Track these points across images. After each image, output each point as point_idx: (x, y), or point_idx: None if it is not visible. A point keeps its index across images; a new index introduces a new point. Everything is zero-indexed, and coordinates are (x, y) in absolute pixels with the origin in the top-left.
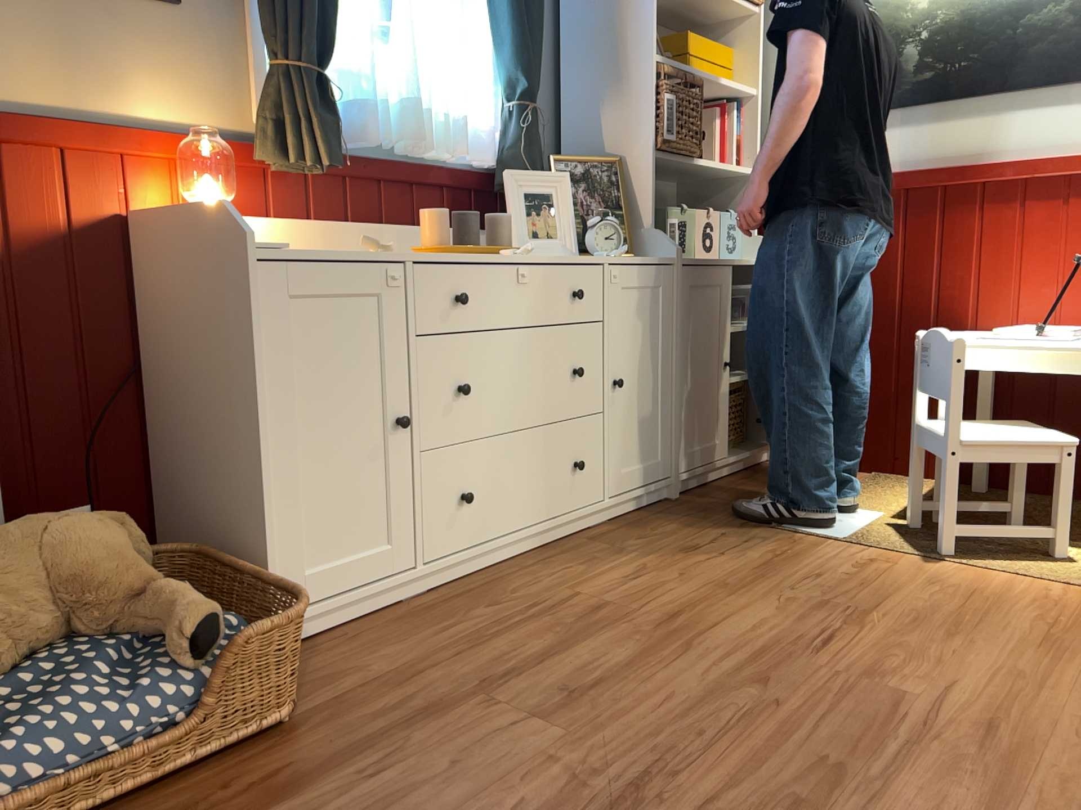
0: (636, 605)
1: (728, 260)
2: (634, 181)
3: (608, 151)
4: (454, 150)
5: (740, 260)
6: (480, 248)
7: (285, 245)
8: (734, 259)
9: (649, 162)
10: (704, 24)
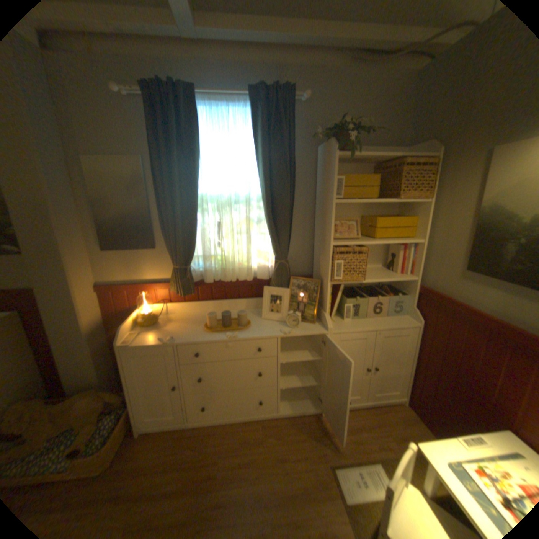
0: (219, 489)
1: (376, 327)
2: (324, 291)
3: (320, 274)
4: (246, 279)
5: (389, 326)
6: (221, 331)
7: (128, 345)
8: (382, 326)
9: (327, 287)
10: (406, 202)
